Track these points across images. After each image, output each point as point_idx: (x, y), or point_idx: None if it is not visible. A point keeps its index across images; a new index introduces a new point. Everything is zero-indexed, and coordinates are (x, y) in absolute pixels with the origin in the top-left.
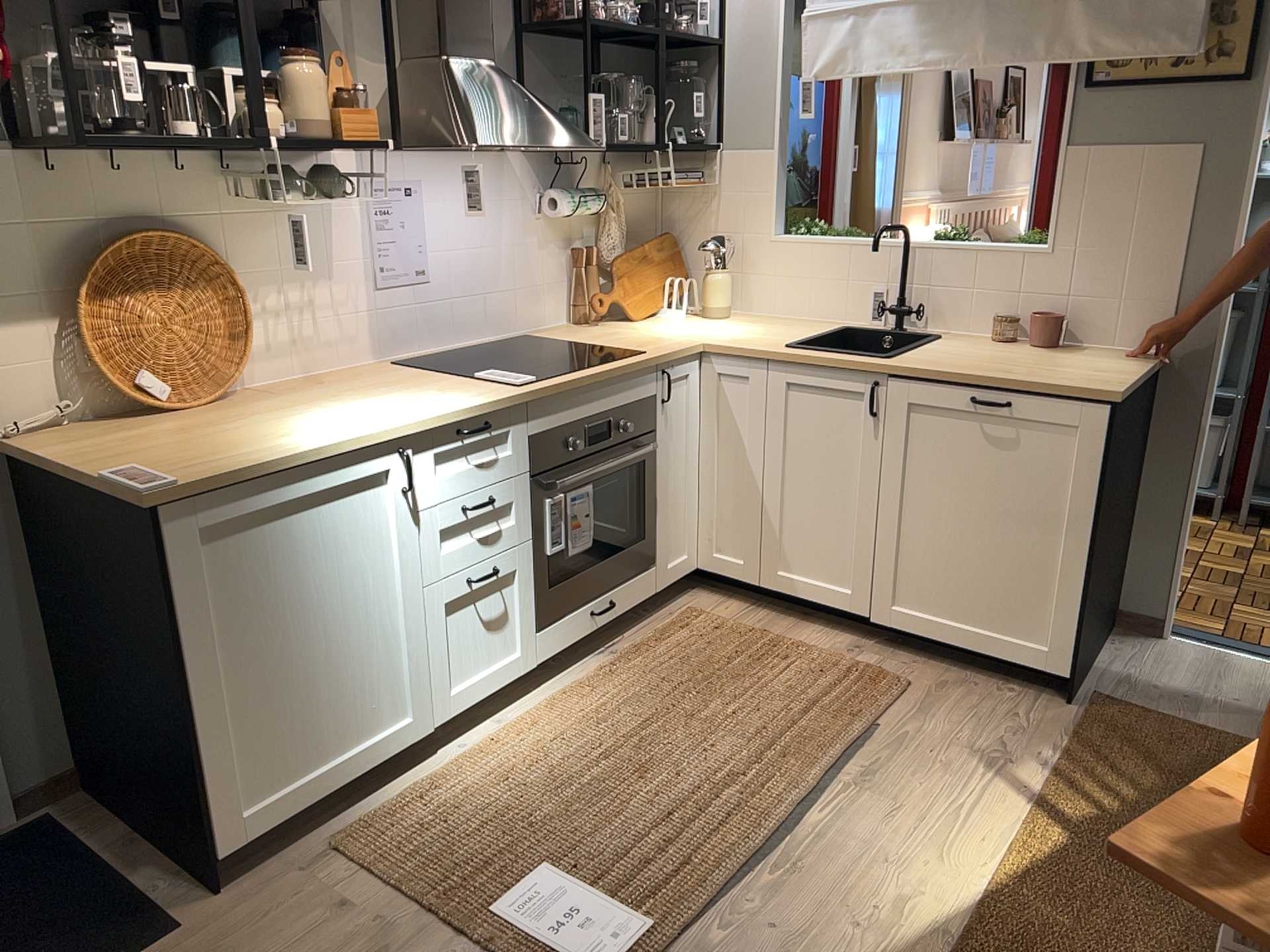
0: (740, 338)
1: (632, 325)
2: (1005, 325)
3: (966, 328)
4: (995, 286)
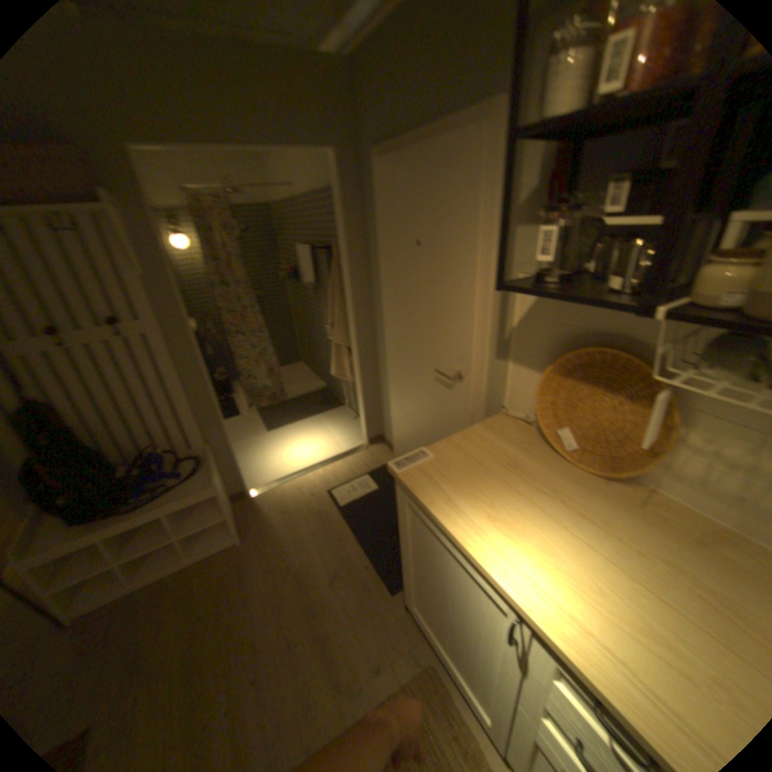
0: None
1: None
2: None
3: None
4: None
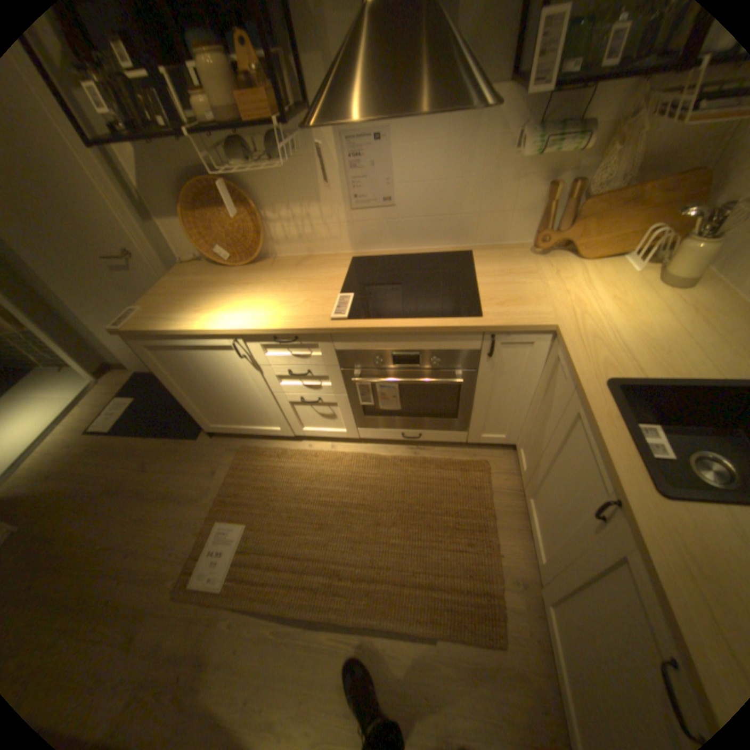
0: (600, 336)
1: (569, 265)
2: None
3: None
4: None
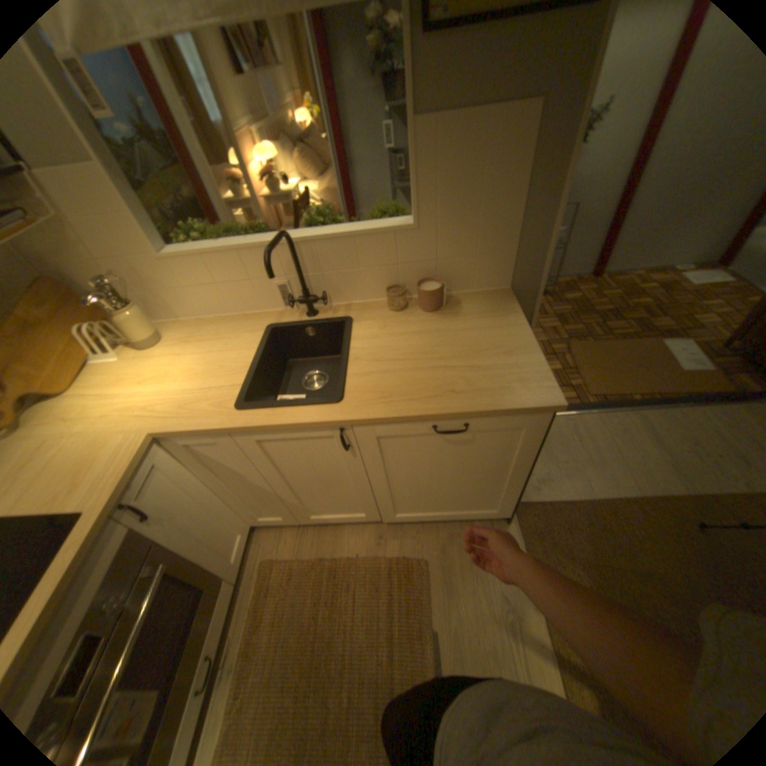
0: (182, 403)
1: (61, 406)
2: (394, 296)
3: (361, 299)
4: (375, 264)
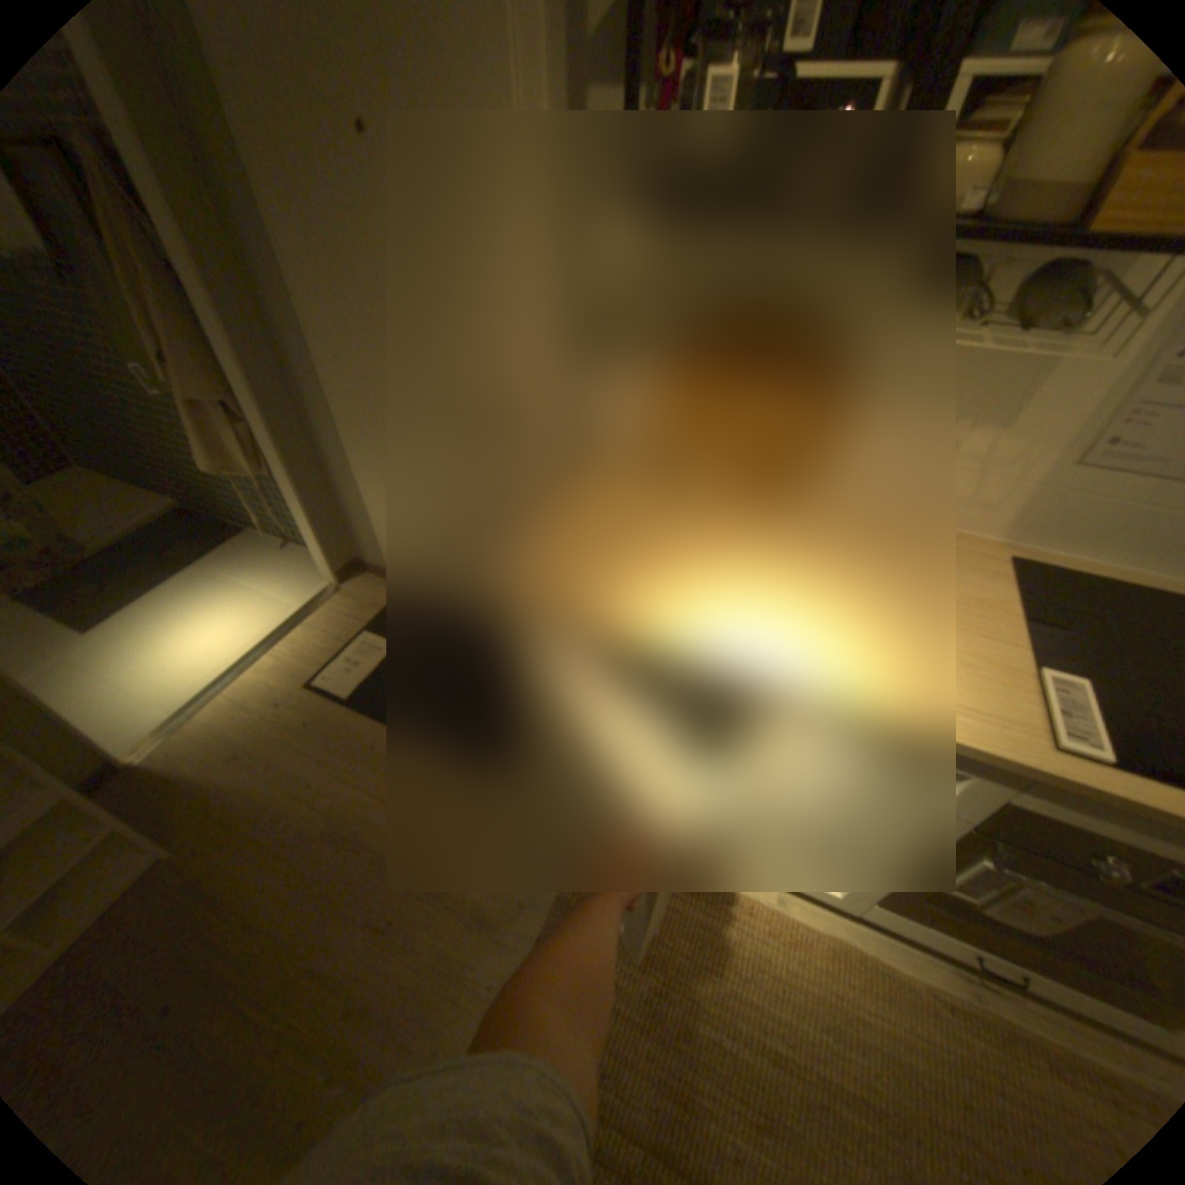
0: None
1: None
2: None
3: None
4: None
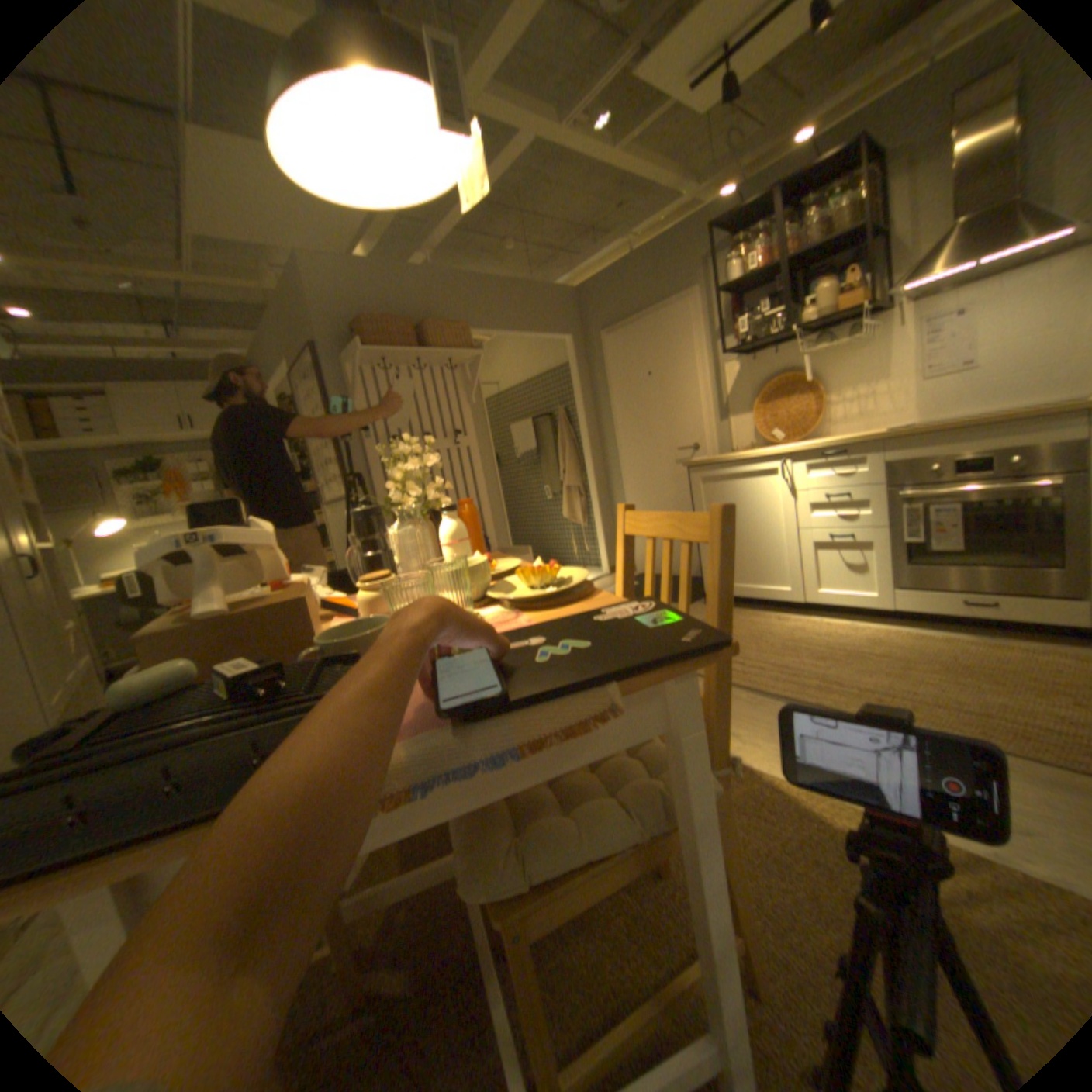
0: None
1: None
2: None
3: None
4: None
